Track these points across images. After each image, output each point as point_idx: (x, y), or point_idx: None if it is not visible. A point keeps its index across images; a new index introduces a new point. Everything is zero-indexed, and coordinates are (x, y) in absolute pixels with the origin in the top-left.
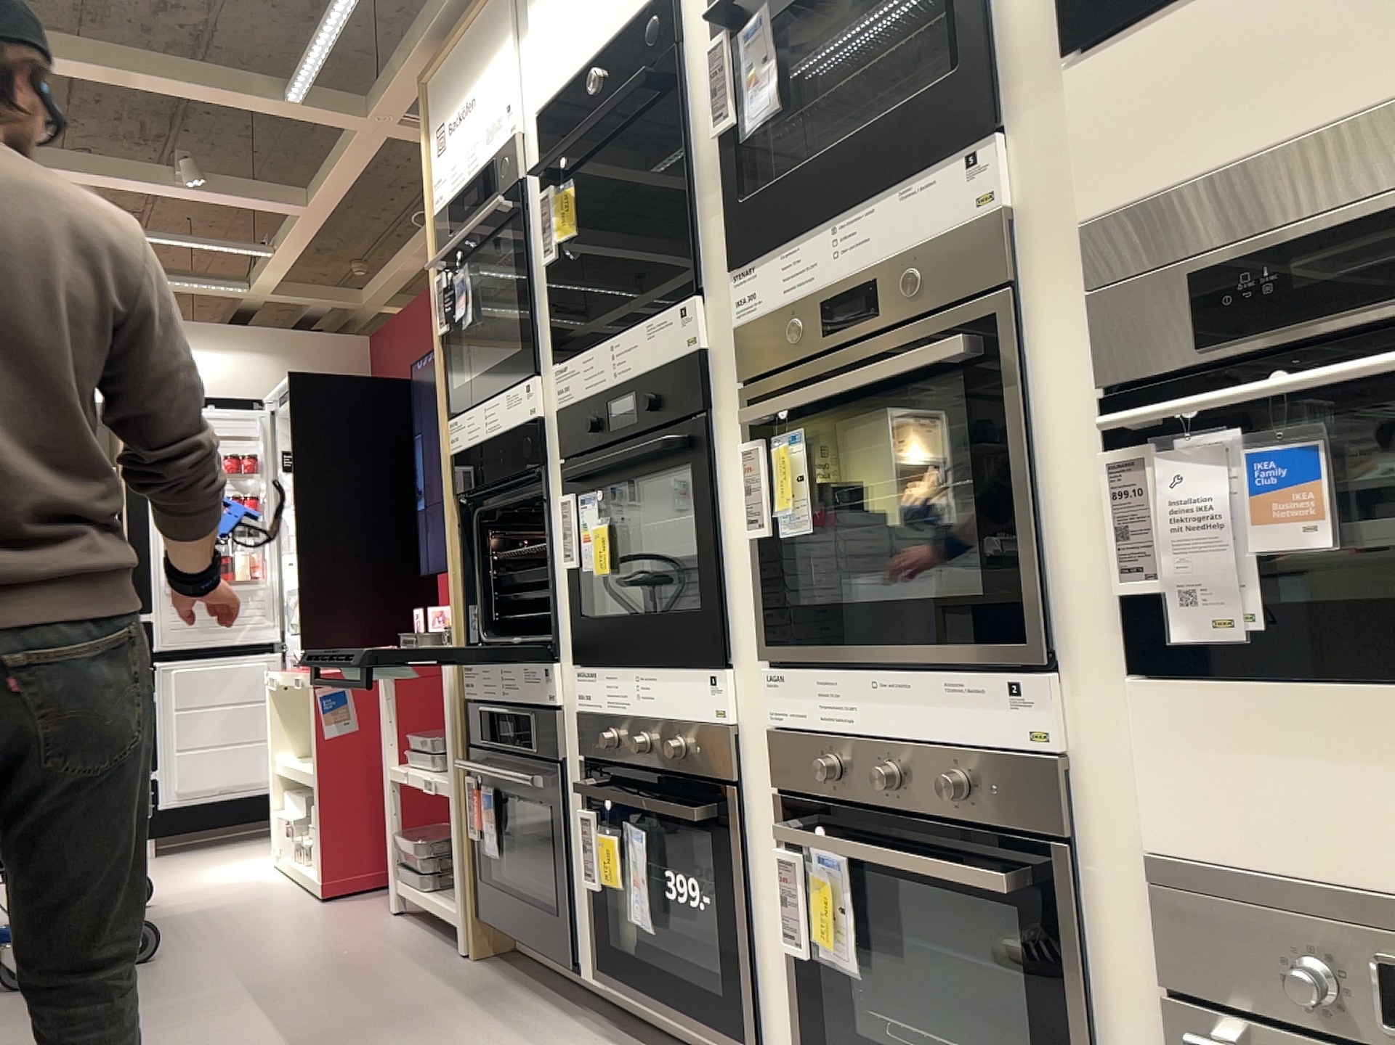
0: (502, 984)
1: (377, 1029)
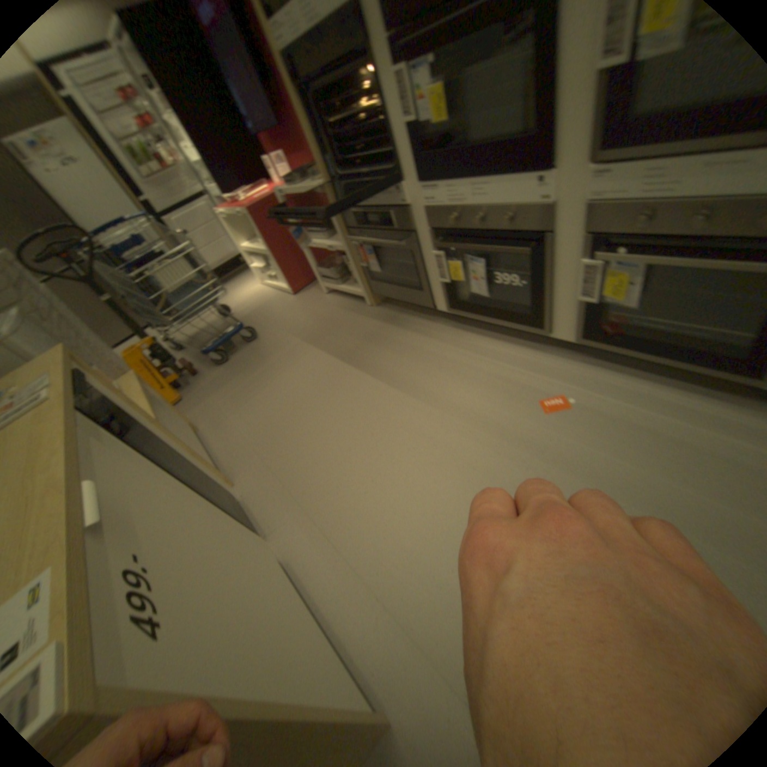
0: (394, 314)
1: (364, 345)
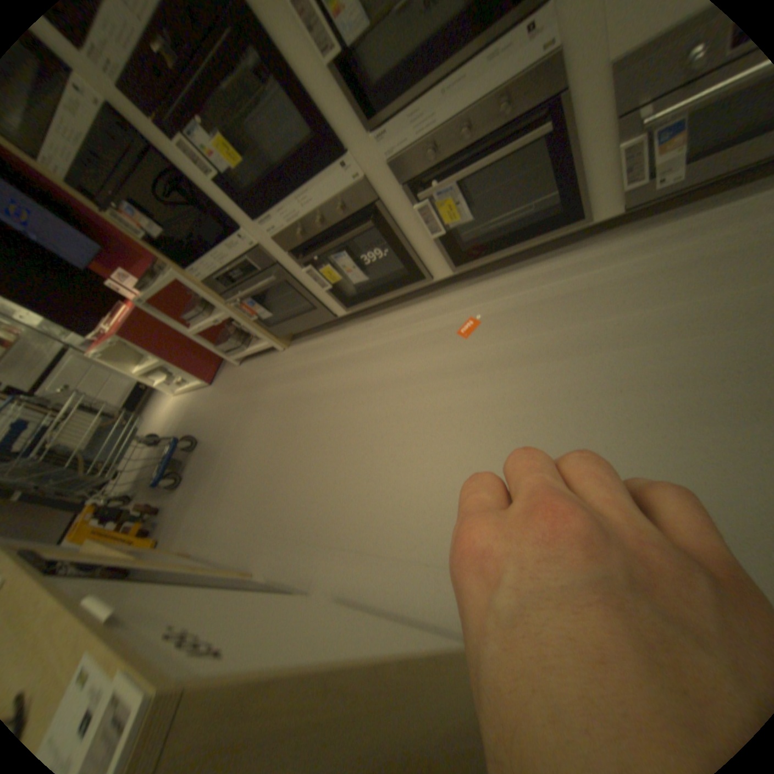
0: (309, 342)
1: (299, 381)
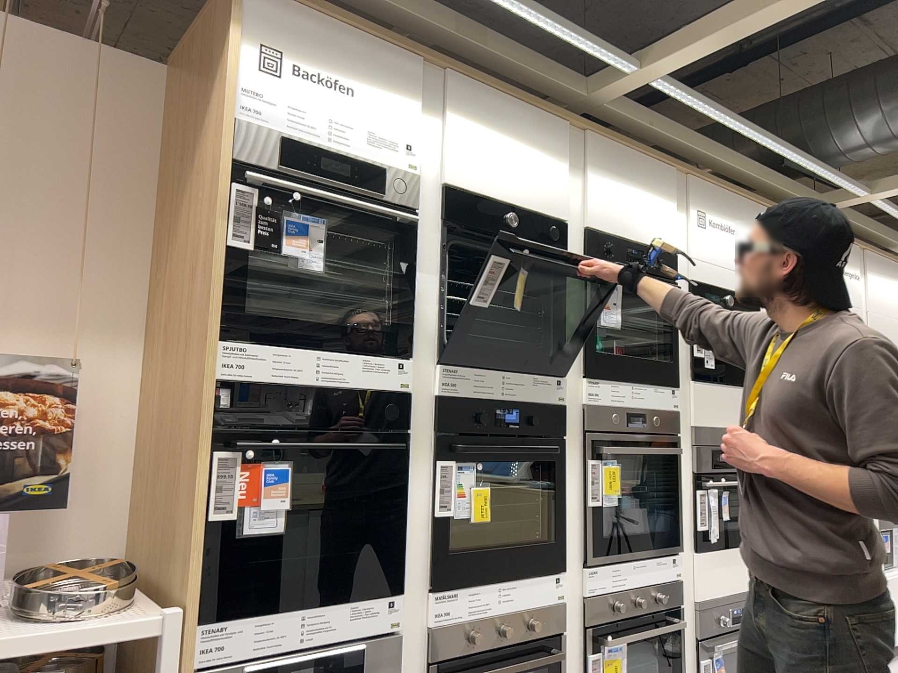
0: None
1: None
